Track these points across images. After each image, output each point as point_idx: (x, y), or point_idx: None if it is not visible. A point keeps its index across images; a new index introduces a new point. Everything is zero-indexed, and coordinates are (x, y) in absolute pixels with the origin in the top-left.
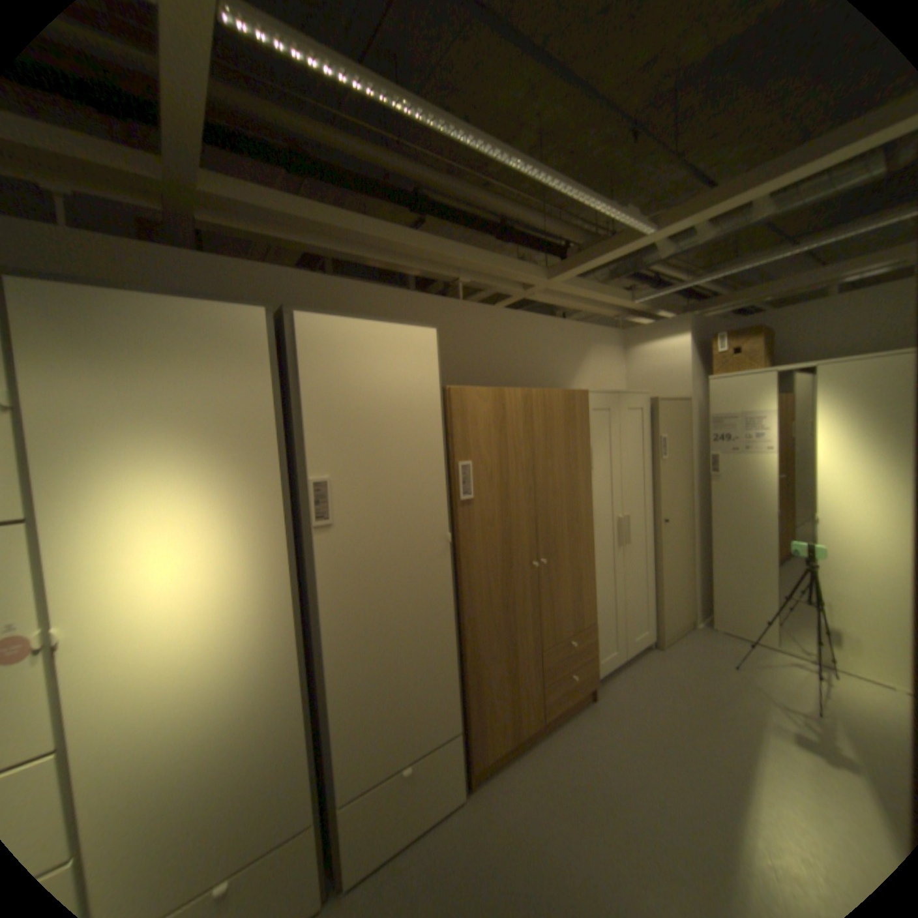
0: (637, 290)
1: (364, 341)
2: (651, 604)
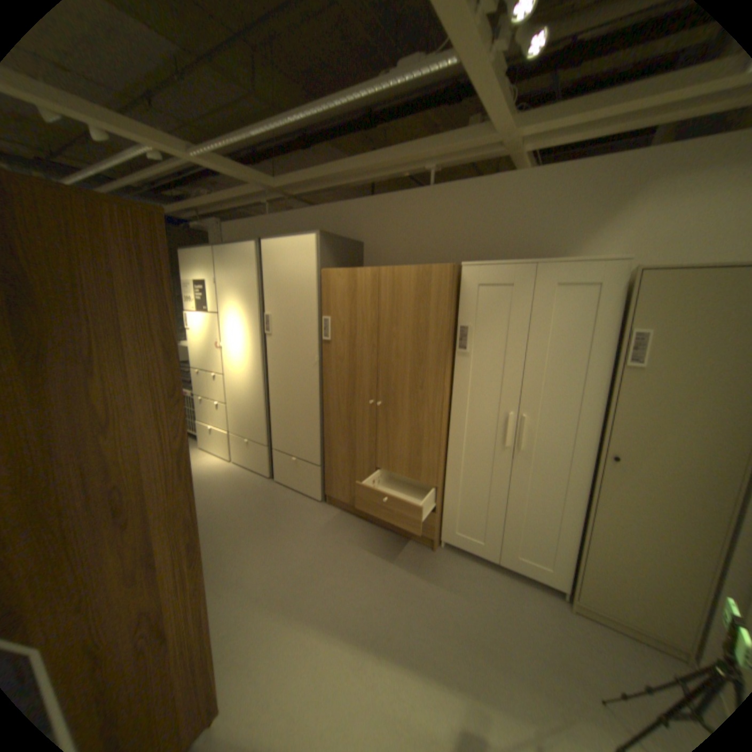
0: None
1: (283, 249)
2: (570, 547)
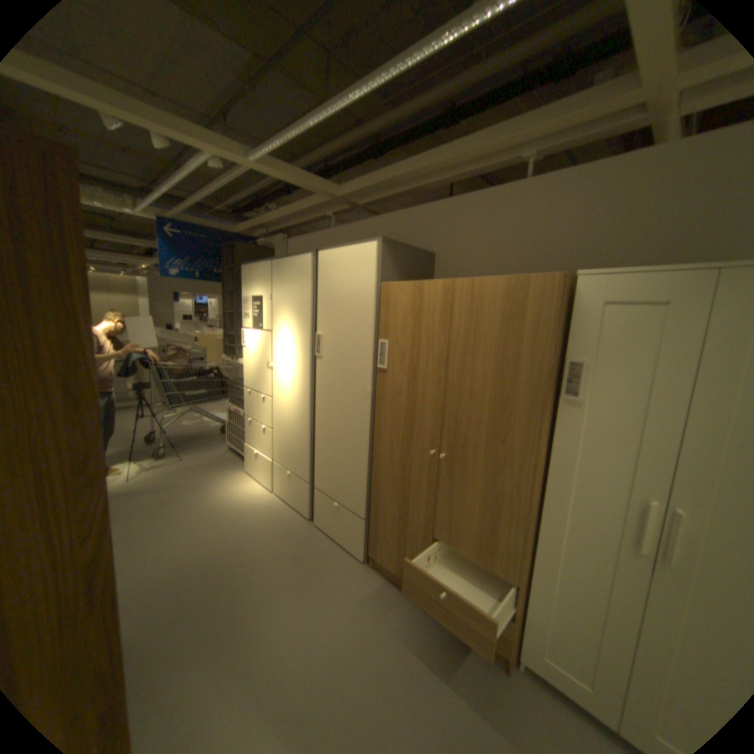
0: None
1: (340, 260)
2: None
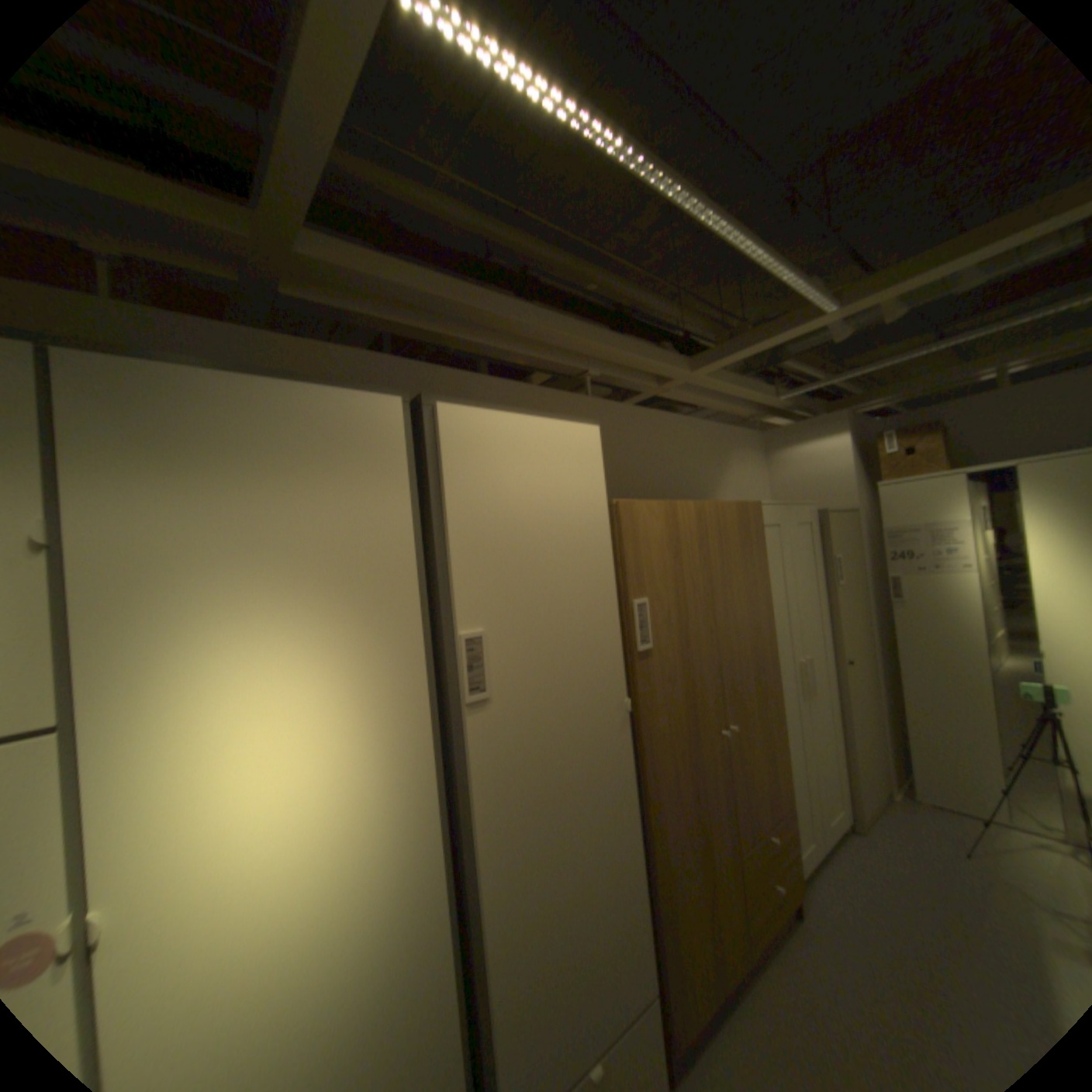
0: (783, 385)
1: (519, 441)
2: (843, 775)
